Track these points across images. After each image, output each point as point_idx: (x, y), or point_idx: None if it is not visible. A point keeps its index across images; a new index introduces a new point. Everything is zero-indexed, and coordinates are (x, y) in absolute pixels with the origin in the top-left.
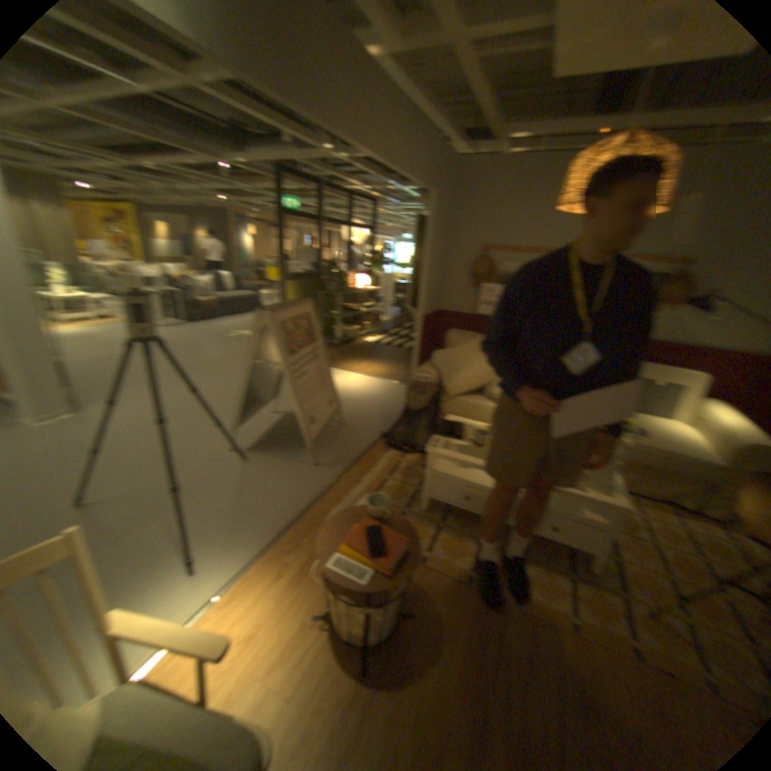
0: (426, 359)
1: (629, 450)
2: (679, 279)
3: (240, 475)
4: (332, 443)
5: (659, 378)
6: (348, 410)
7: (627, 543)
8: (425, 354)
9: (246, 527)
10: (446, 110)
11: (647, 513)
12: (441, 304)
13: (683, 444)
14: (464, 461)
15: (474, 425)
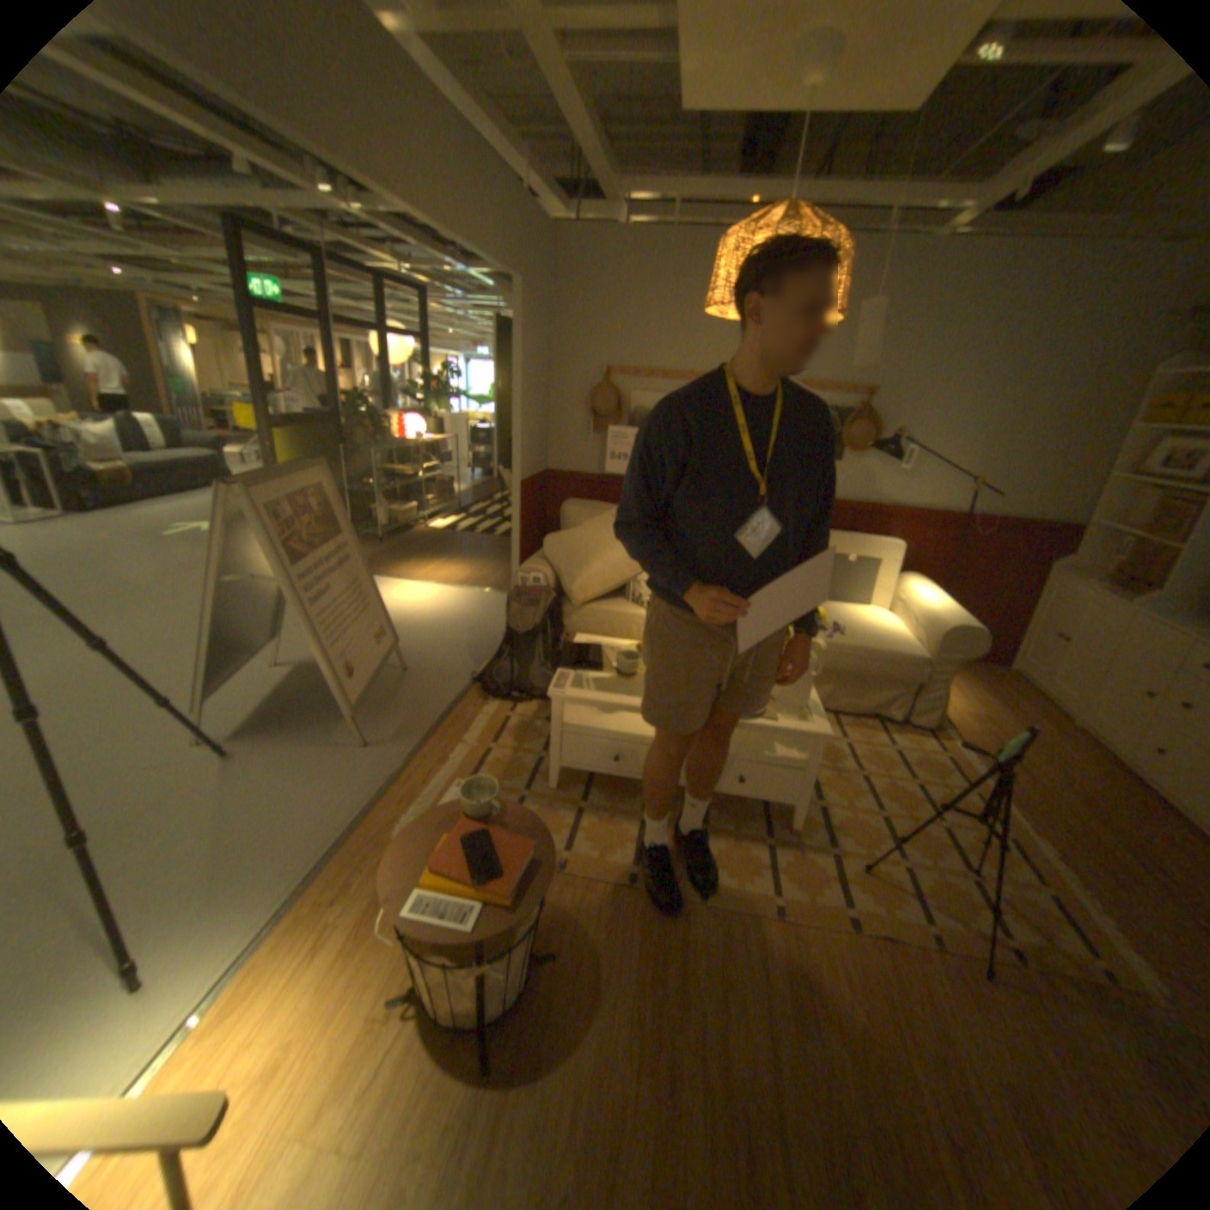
0: (530, 549)
1: (821, 653)
2: (861, 416)
3: (213, 787)
4: (386, 705)
5: (848, 552)
6: (409, 645)
7: (829, 780)
8: (529, 542)
9: (236, 878)
10: (523, 144)
11: (848, 735)
12: (546, 461)
13: (882, 636)
14: (605, 703)
15: (614, 645)
